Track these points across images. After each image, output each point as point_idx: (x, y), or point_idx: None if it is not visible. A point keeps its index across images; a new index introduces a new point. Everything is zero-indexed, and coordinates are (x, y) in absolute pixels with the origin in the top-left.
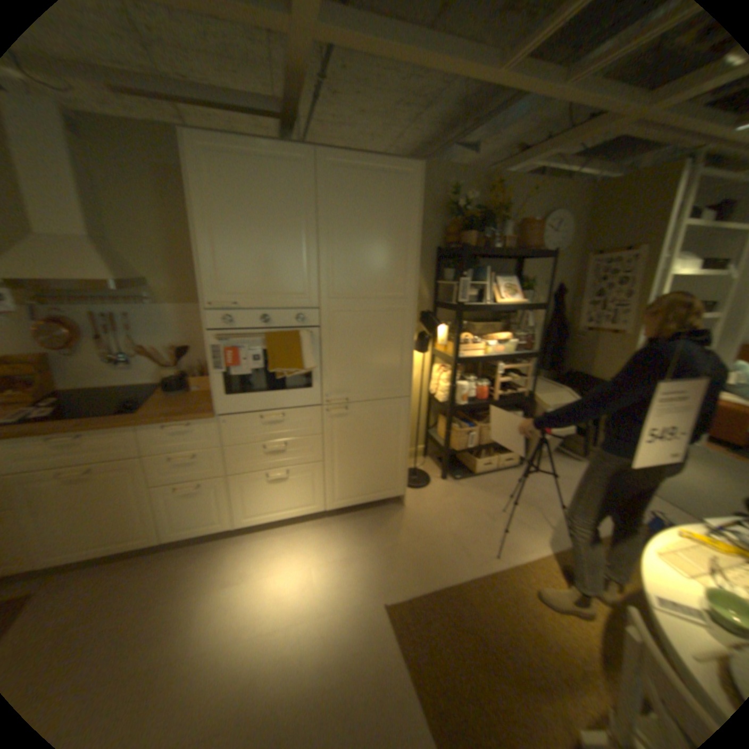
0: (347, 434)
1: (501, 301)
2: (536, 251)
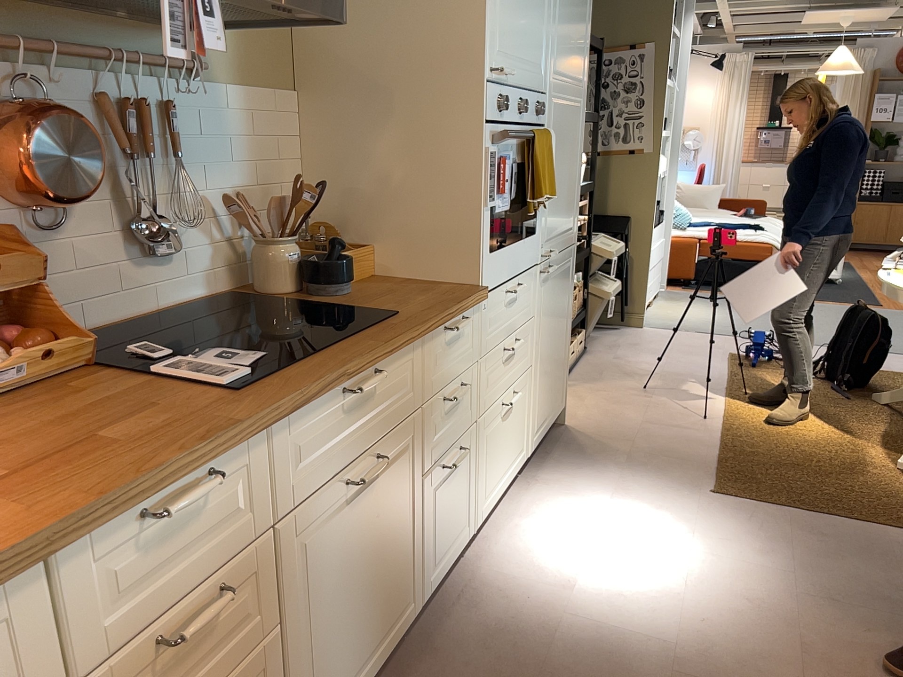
0: (548, 310)
1: None
2: None
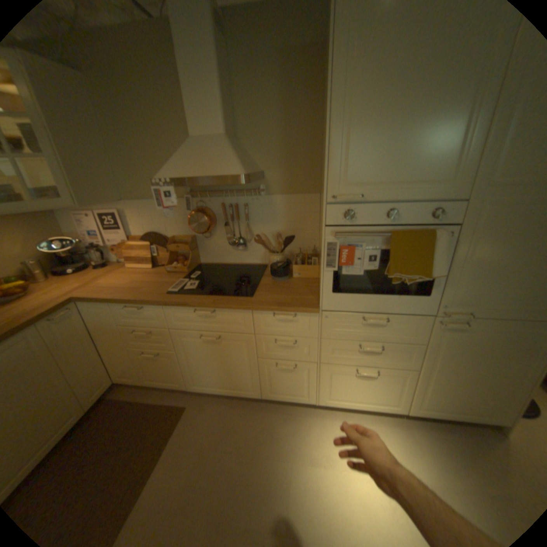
0: (461, 351)
1: None
2: None
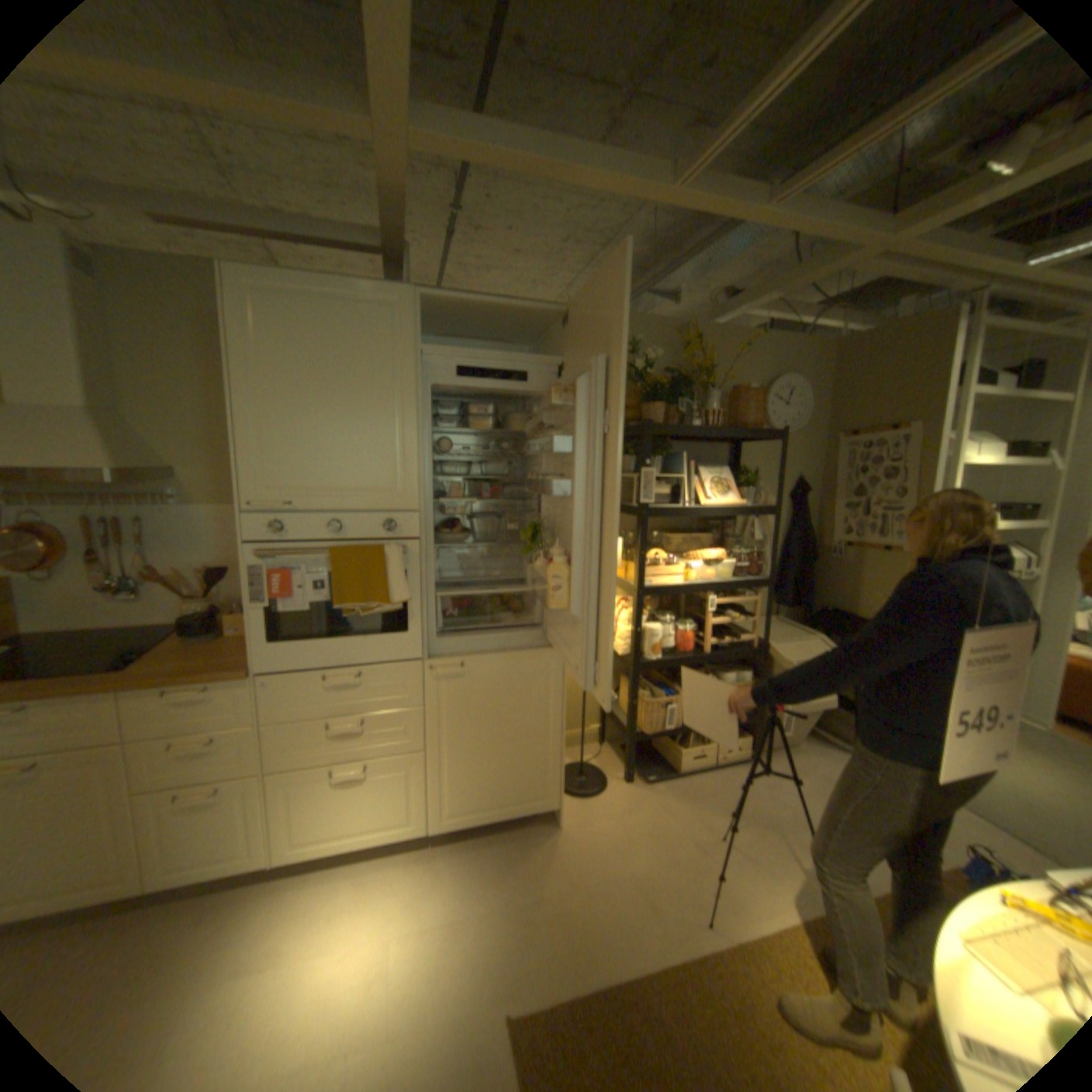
0: (466, 707)
1: (708, 502)
2: (758, 432)
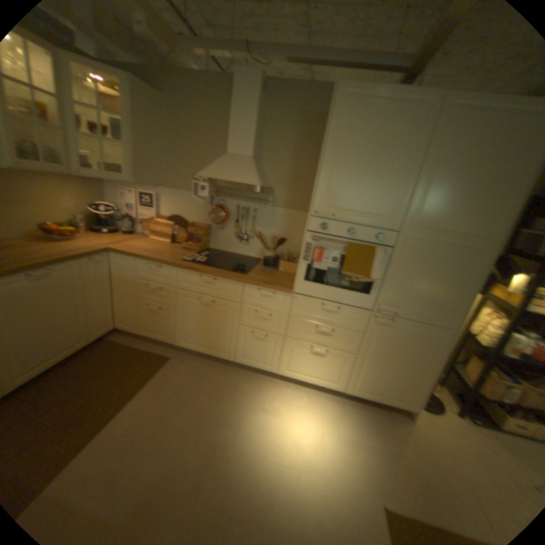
0: (386, 341)
1: None
2: None
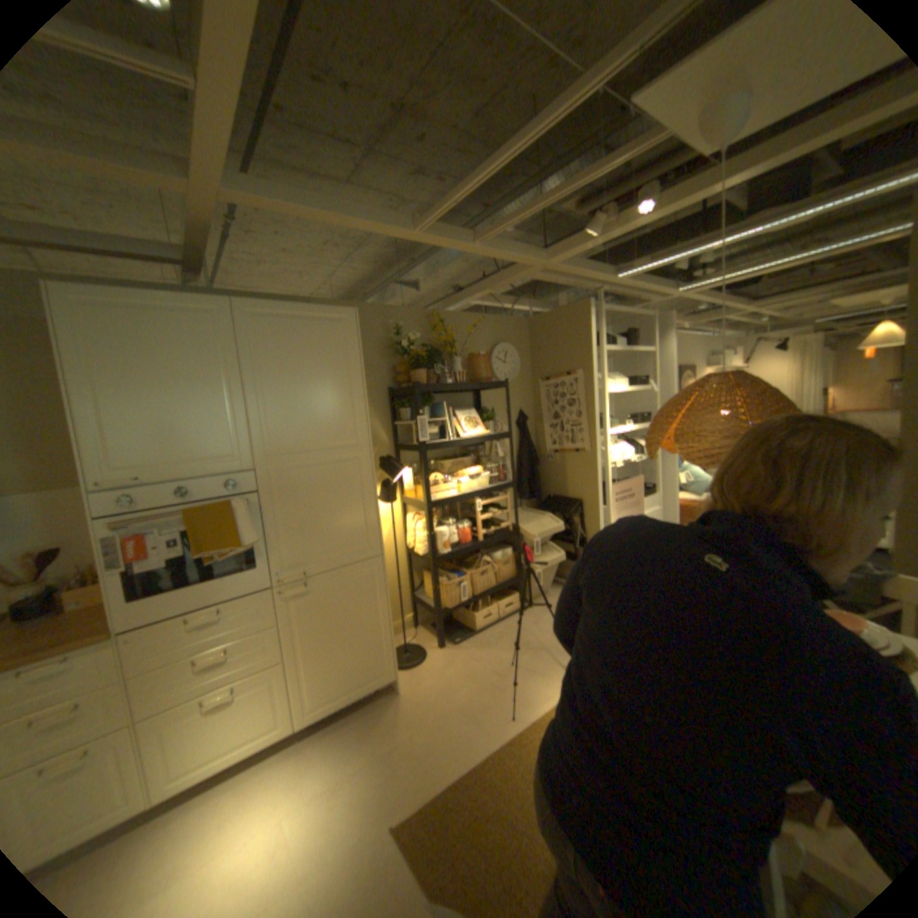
0: (312, 618)
1: (465, 435)
2: (489, 384)
